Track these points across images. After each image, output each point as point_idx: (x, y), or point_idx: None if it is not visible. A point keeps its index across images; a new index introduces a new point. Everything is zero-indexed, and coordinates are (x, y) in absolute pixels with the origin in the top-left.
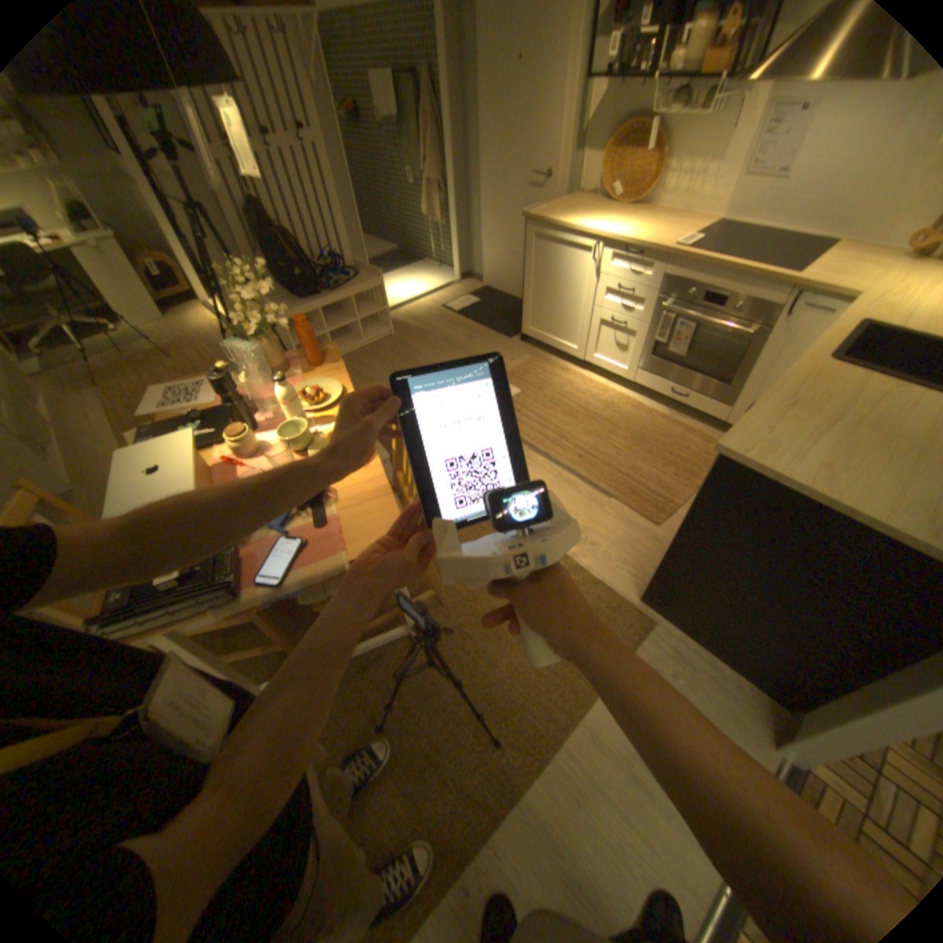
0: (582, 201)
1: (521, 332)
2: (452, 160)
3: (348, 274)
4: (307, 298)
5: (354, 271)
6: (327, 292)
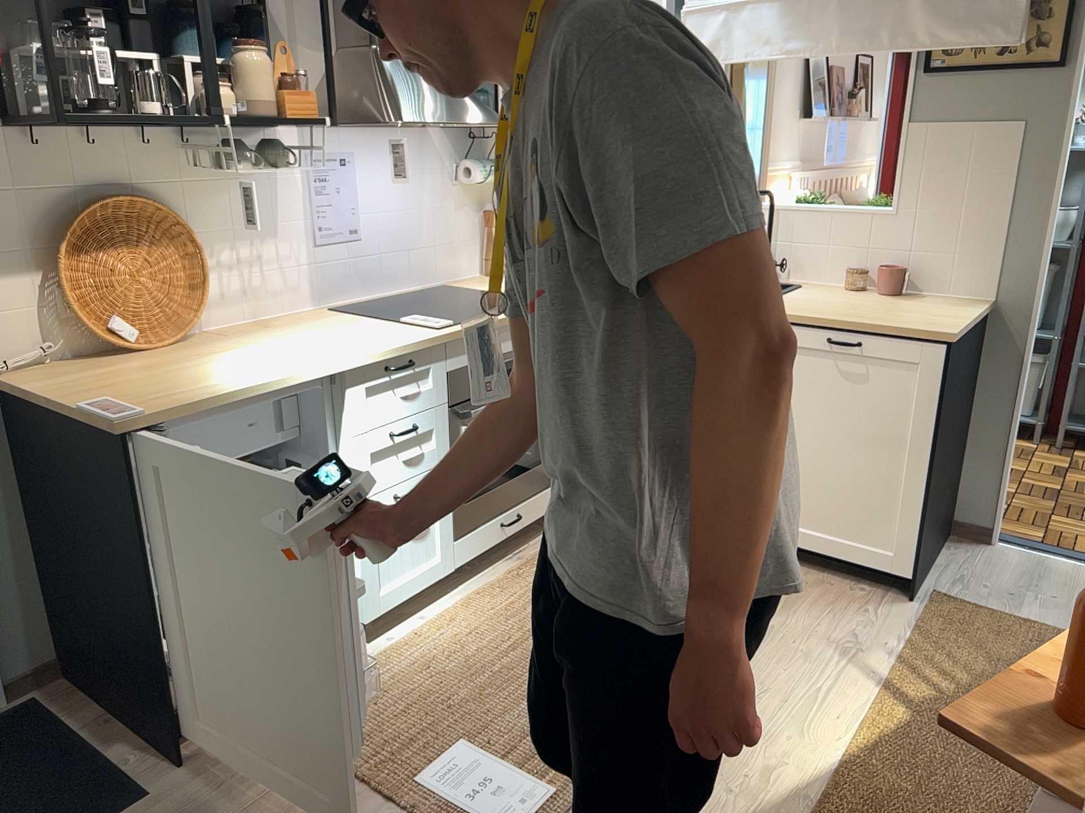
0: (81, 373)
1: (177, 737)
2: None
3: None
4: None
5: None
6: None
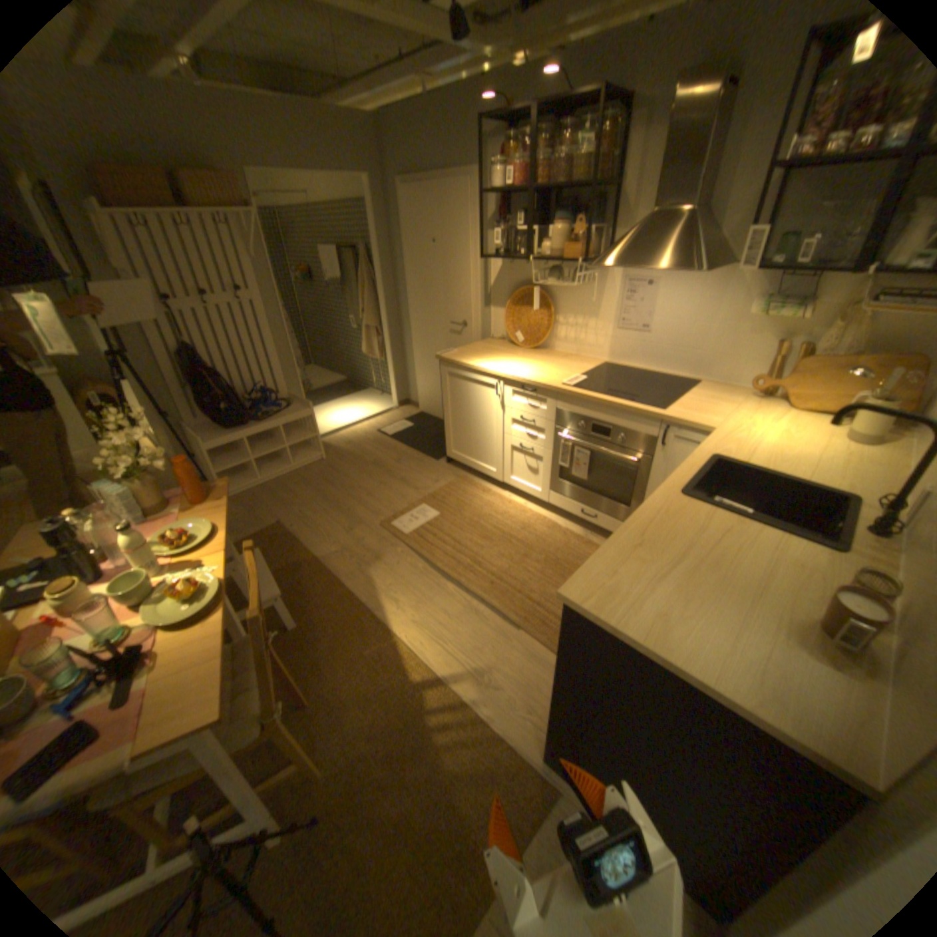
0: (491, 346)
1: (446, 455)
2: (387, 311)
3: (281, 406)
4: (233, 429)
5: (287, 403)
6: (255, 423)
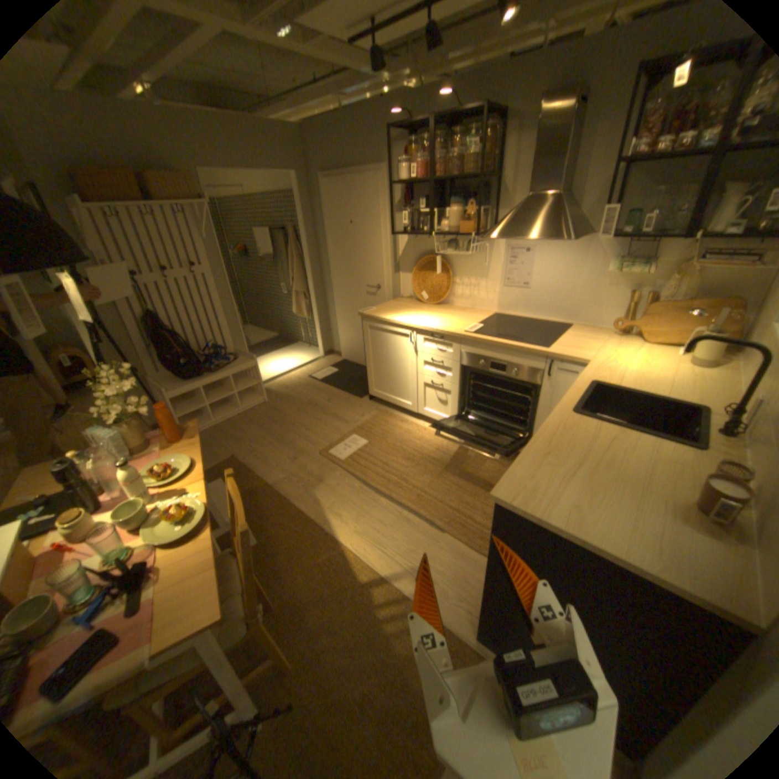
0: (402, 303)
1: (369, 393)
2: (313, 279)
3: (229, 359)
4: (190, 380)
5: (234, 356)
6: (209, 374)
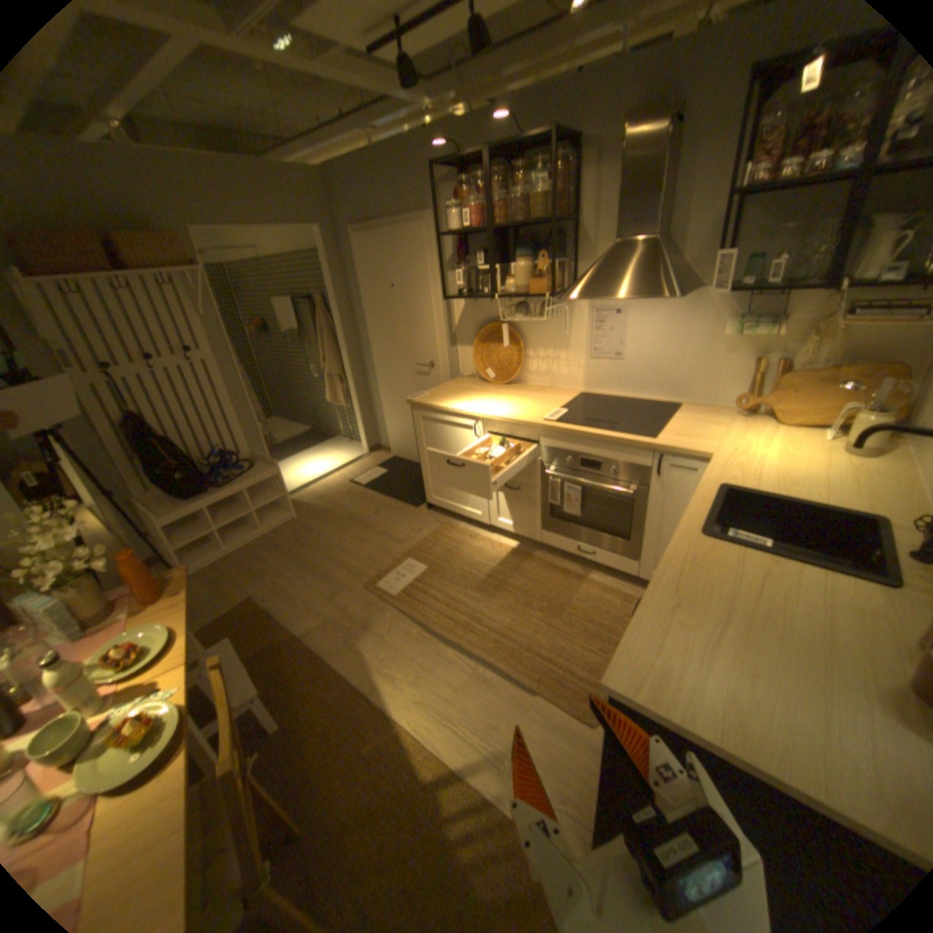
0: (463, 384)
1: (427, 500)
2: (349, 357)
3: (243, 467)
4: (191, 498)
5: (250, 463)
6: (215, 488)
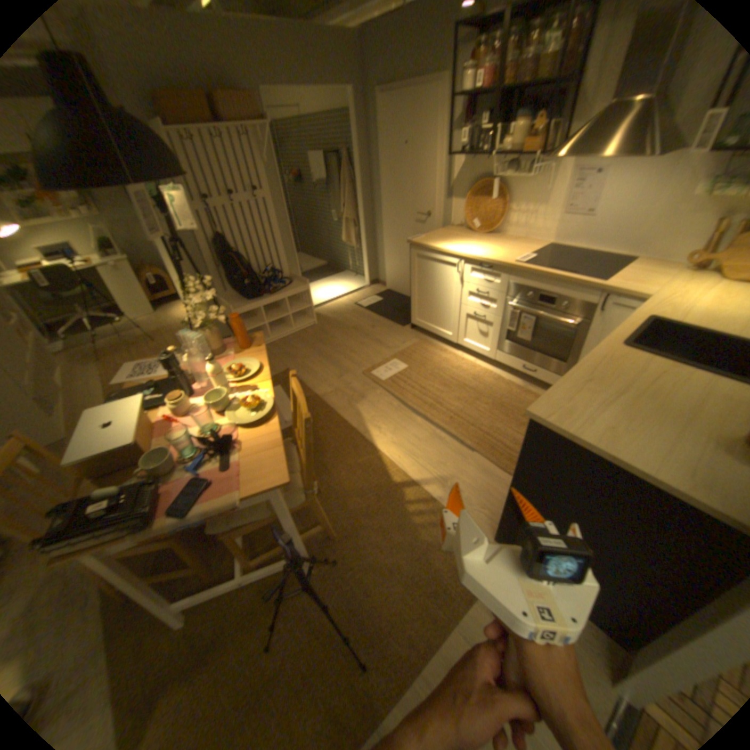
0: (451, 232)
1: (410, 322)
2: (362, 206)
3: (284, 283)
4: (252, 300)
5: (288, 281)
6: (267, 295)
